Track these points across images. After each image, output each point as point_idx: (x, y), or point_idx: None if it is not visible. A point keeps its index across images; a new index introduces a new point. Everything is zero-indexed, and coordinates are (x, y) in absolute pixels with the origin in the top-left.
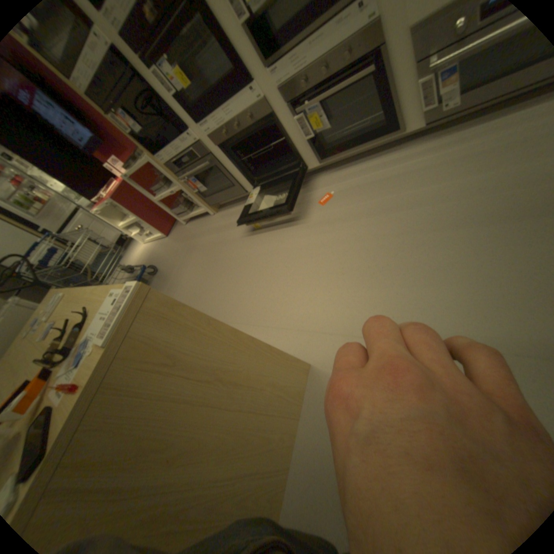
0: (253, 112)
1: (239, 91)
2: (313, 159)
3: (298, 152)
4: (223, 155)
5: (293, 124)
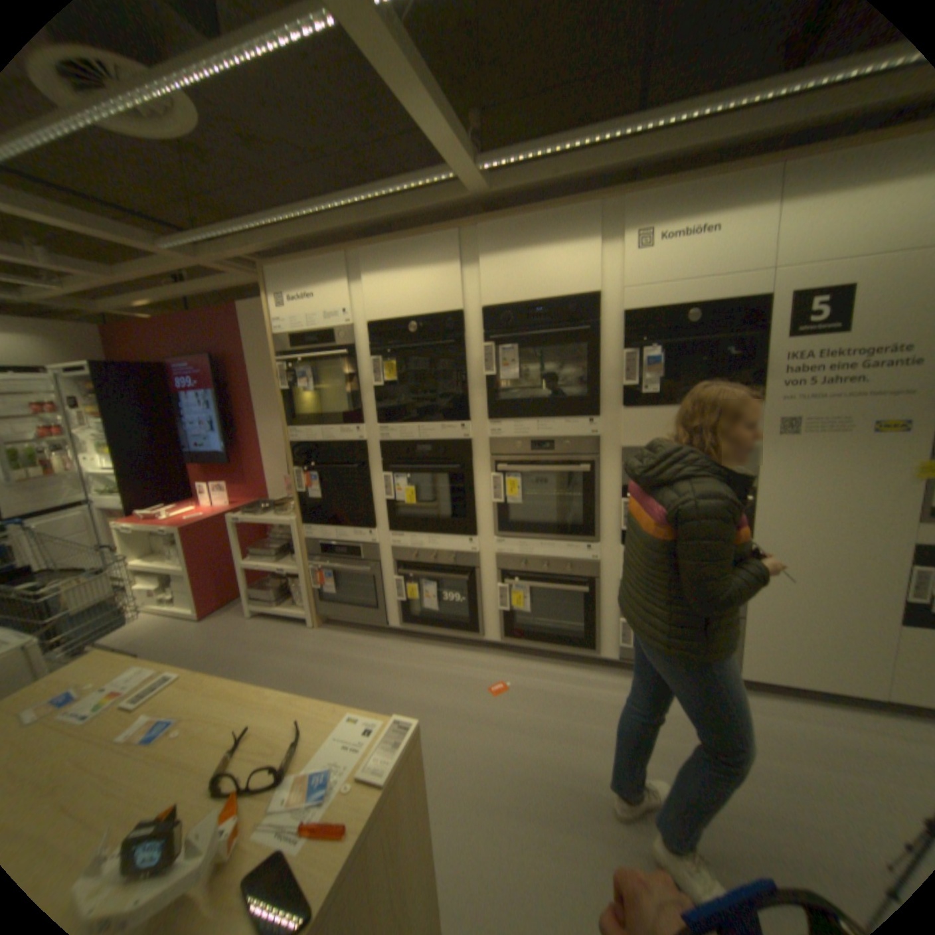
0: (458, 559)
1: (456, 537)
2: (493, 633)
3: (481, 618)
4: (391, 573)
5: (491, 590)
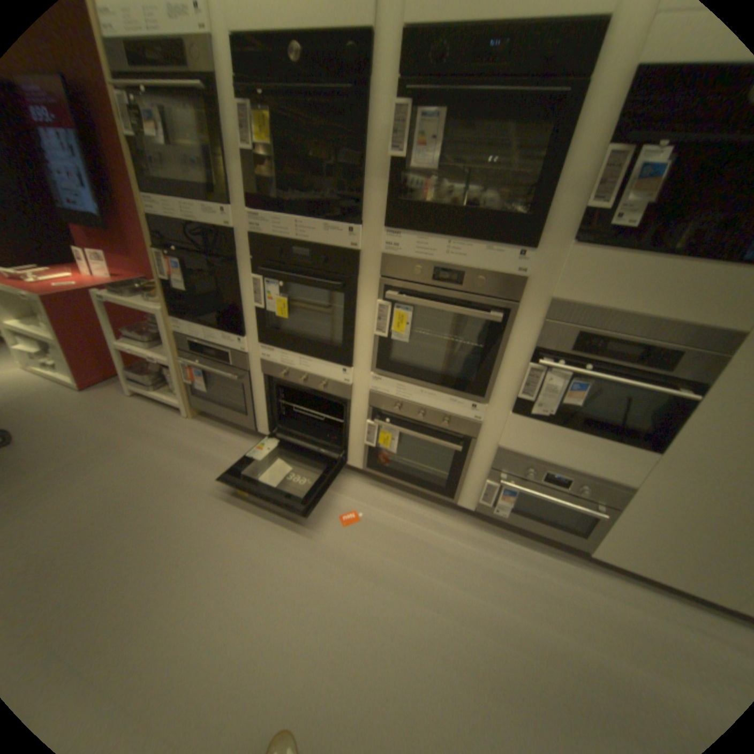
0: (330, 387)
1: (329, 363)
2: (357, 461)
3: (346, 445)
4: (261, 385)
5: (360, 423)
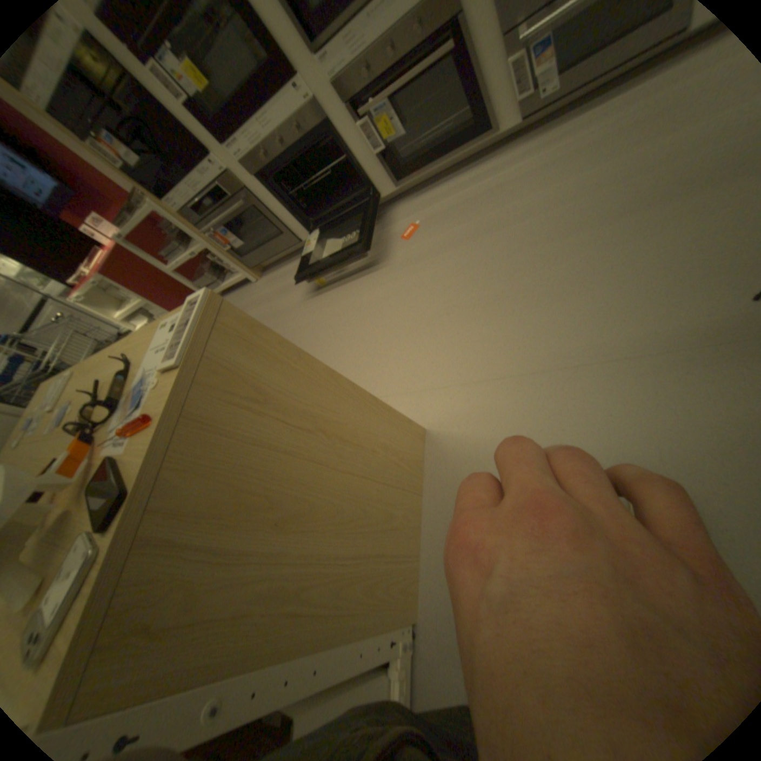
0: (300, 120)
1: (277, 91)
2: (386, 182)
3: (365, 174)
4: (263, 189)
5: (354, 134)
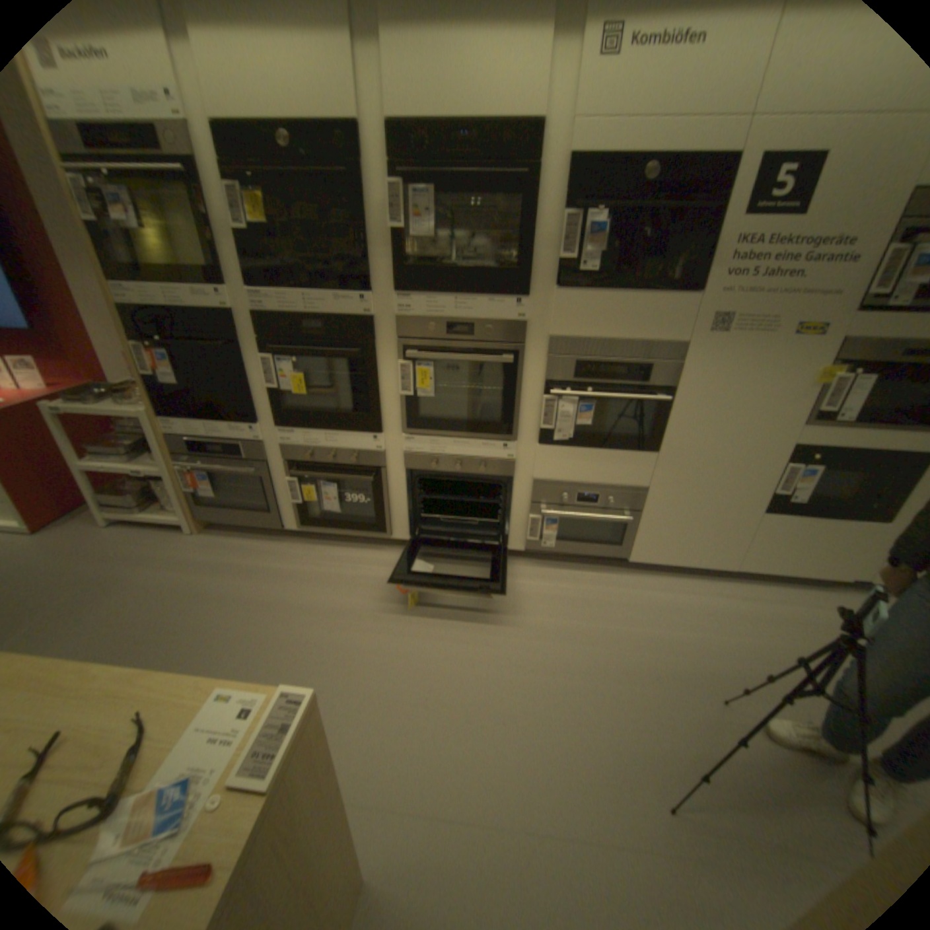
0: (362, 458)
1: (358, 434)
2: (401, 532)
3: (388, 517)
4: (282, 474)
5: (398, 490)
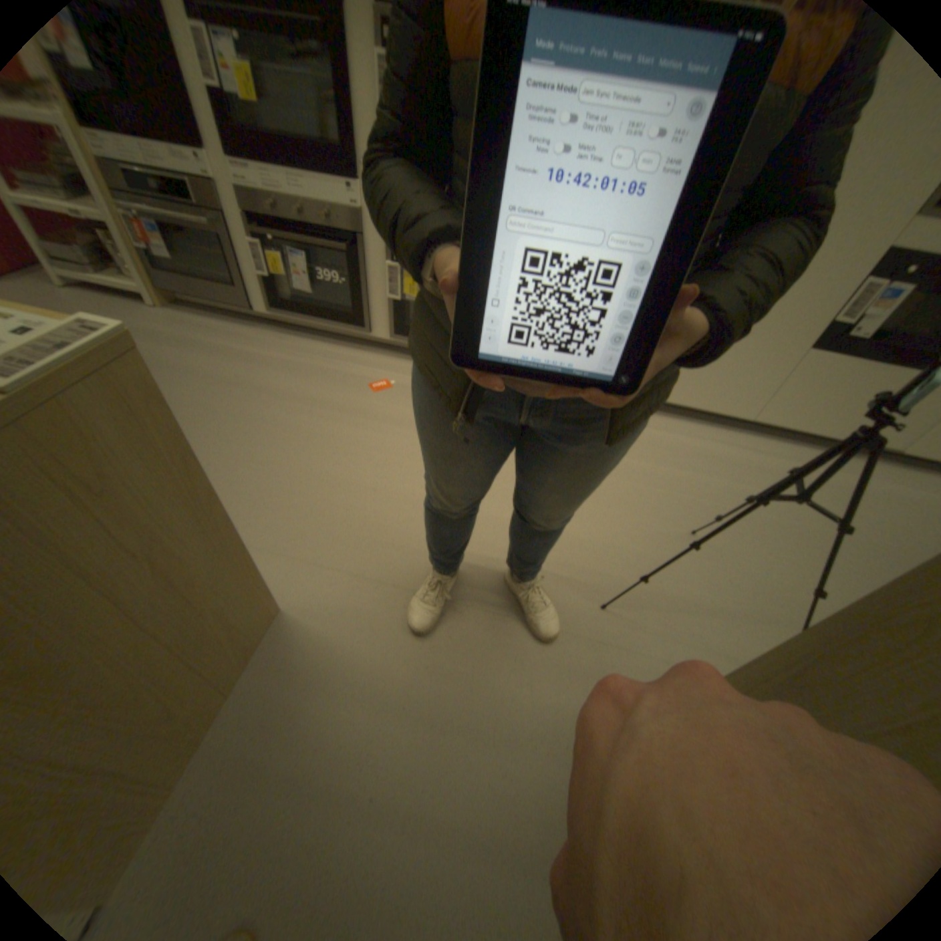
0: (332, 211)
1: (325, 172)
2: (382, 325)
3: (366, 304)
4: (241, 229)
5: (377, 265)
